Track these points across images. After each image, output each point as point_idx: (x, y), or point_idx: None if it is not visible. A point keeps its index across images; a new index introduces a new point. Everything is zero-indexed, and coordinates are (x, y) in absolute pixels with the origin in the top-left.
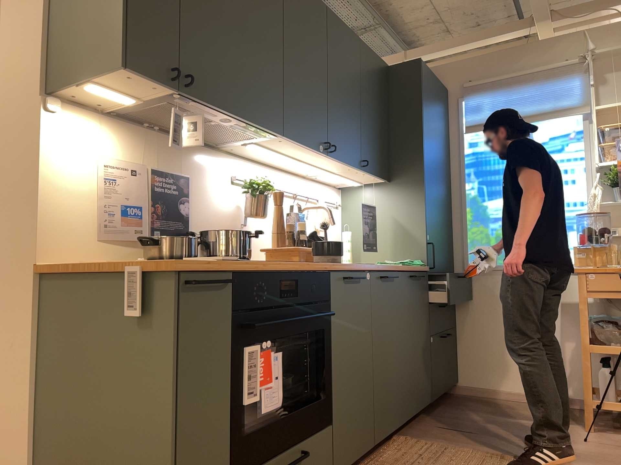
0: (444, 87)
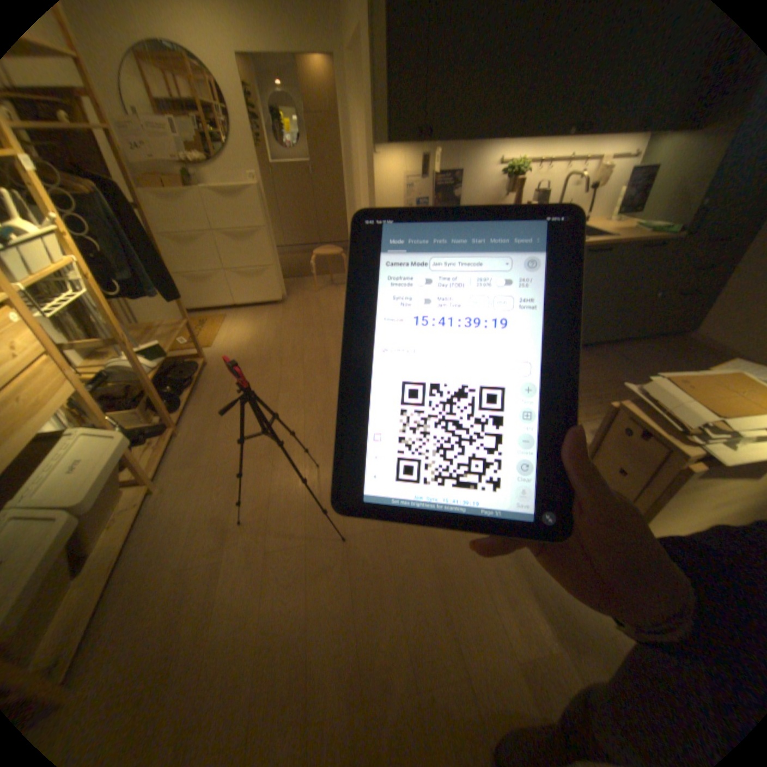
0: None
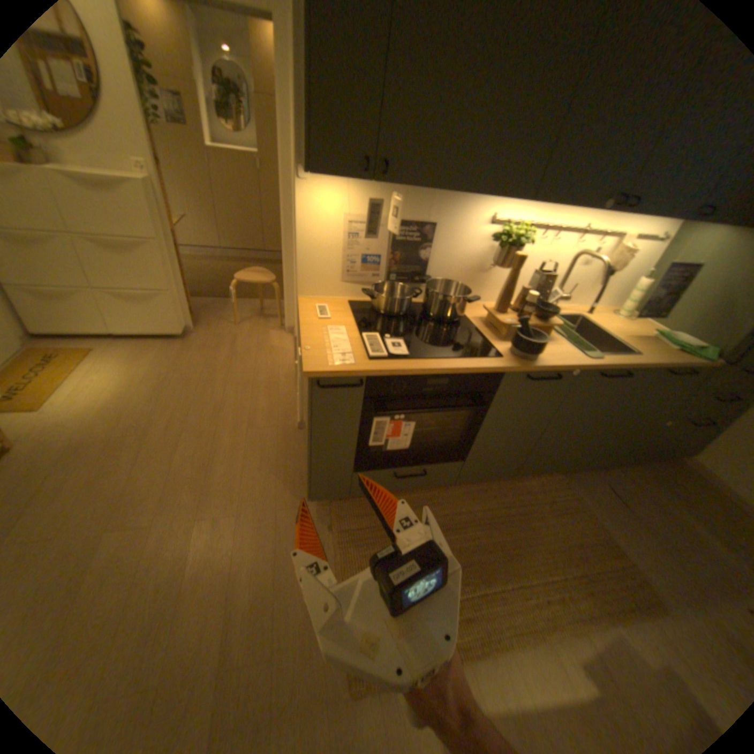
0: None
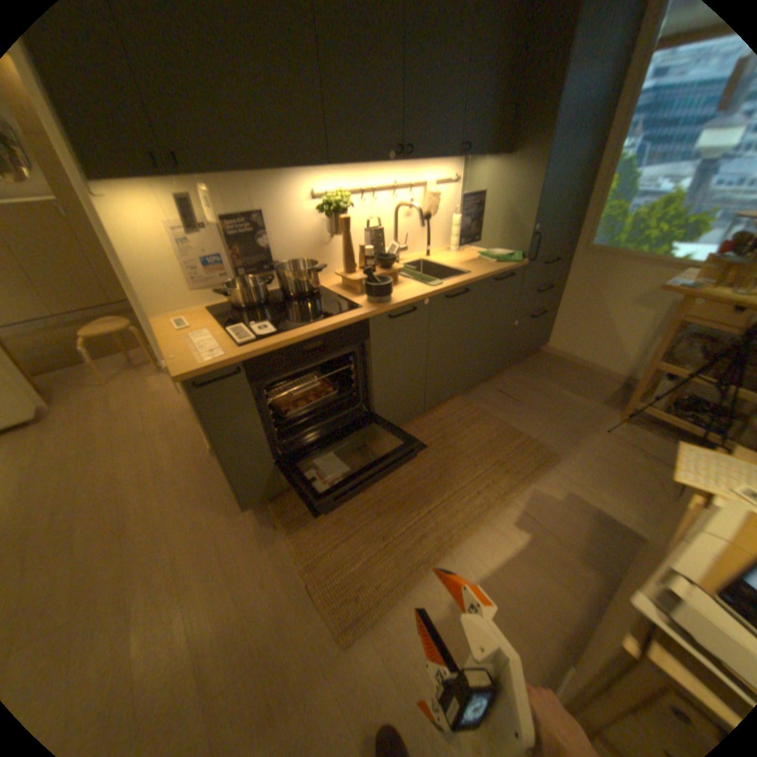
0: None
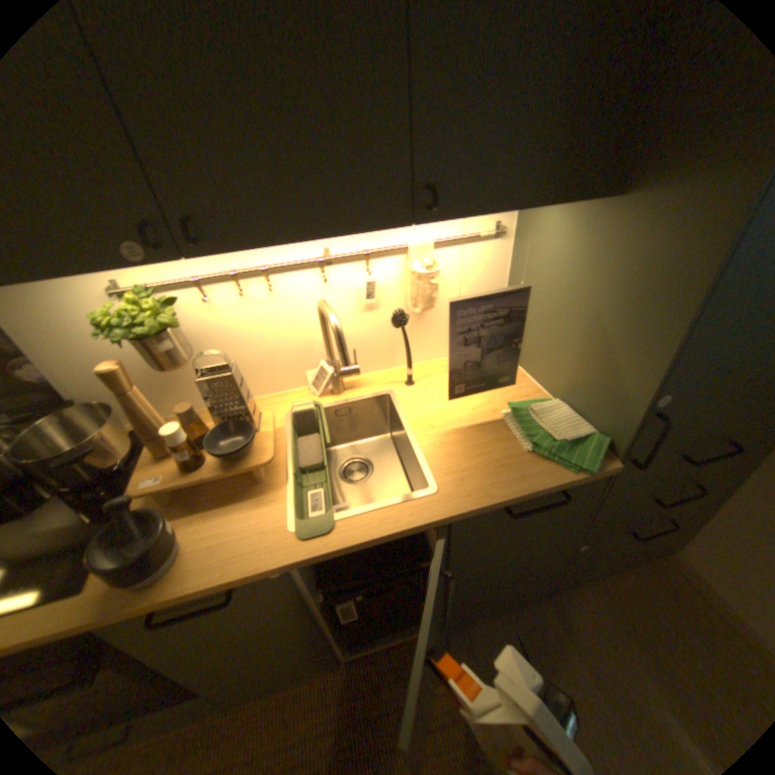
0: None
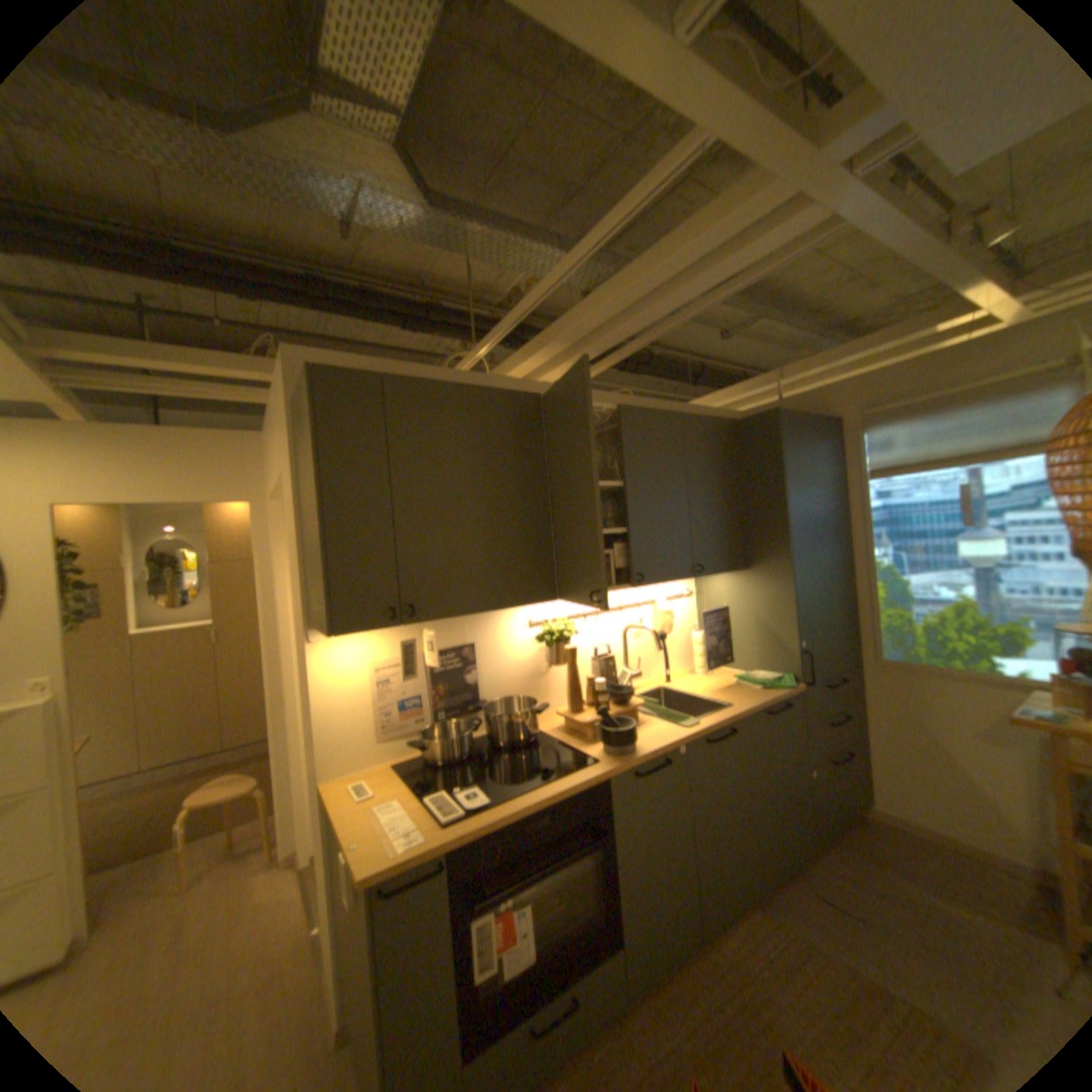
0: (836, 413)
